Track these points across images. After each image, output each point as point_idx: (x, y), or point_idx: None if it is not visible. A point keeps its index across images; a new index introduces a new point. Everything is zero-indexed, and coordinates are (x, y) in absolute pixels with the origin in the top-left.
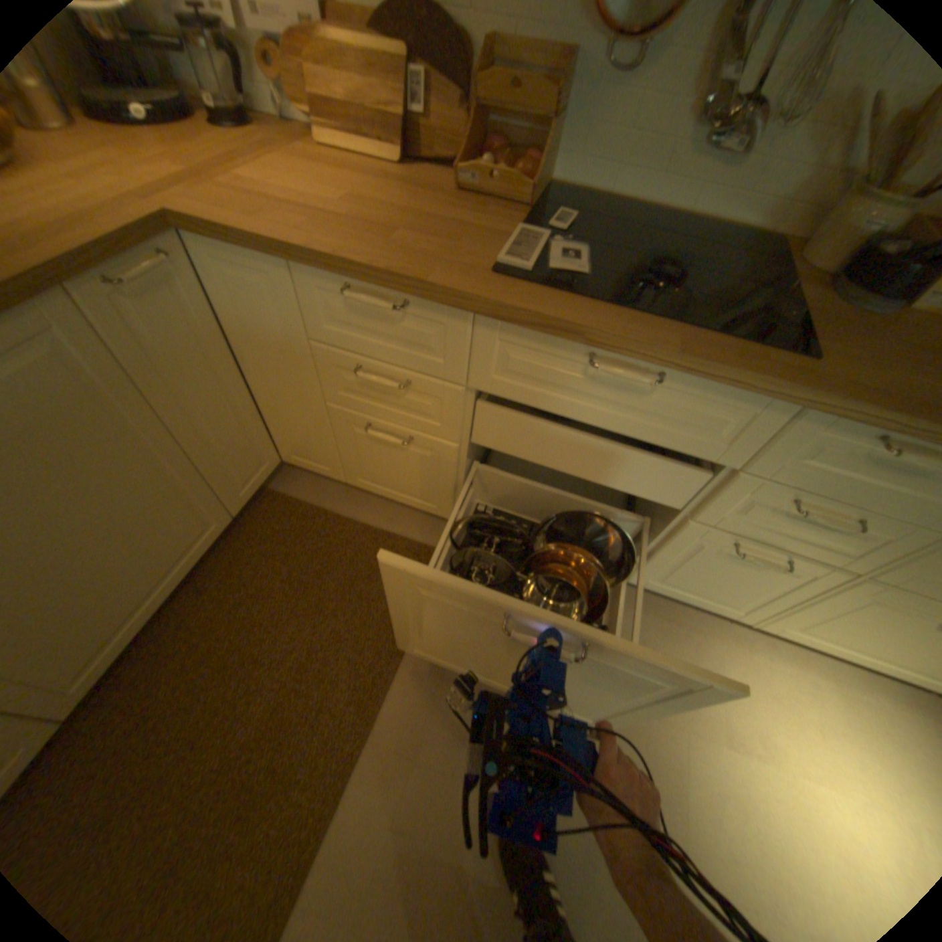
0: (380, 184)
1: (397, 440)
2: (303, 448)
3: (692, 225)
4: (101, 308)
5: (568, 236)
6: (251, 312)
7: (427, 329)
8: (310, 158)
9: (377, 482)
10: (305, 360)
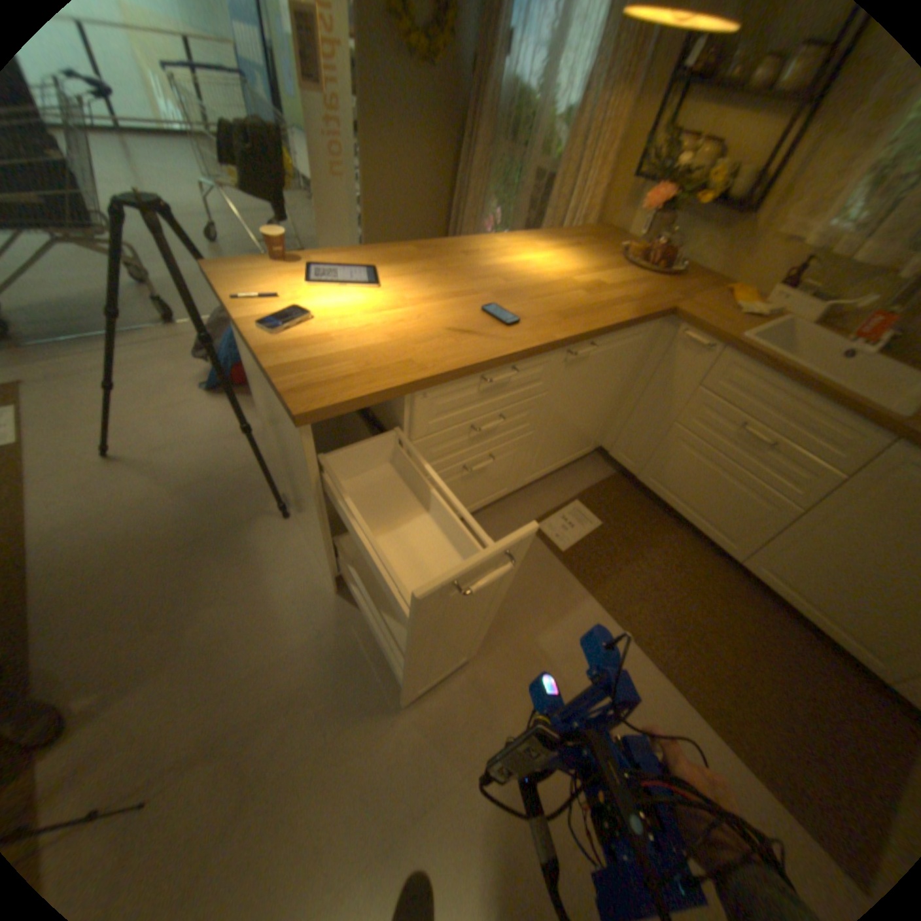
0: None
1: None
2: None
3: None
4: None
5: None
6: None
7: None
8: None
9: None
10: None
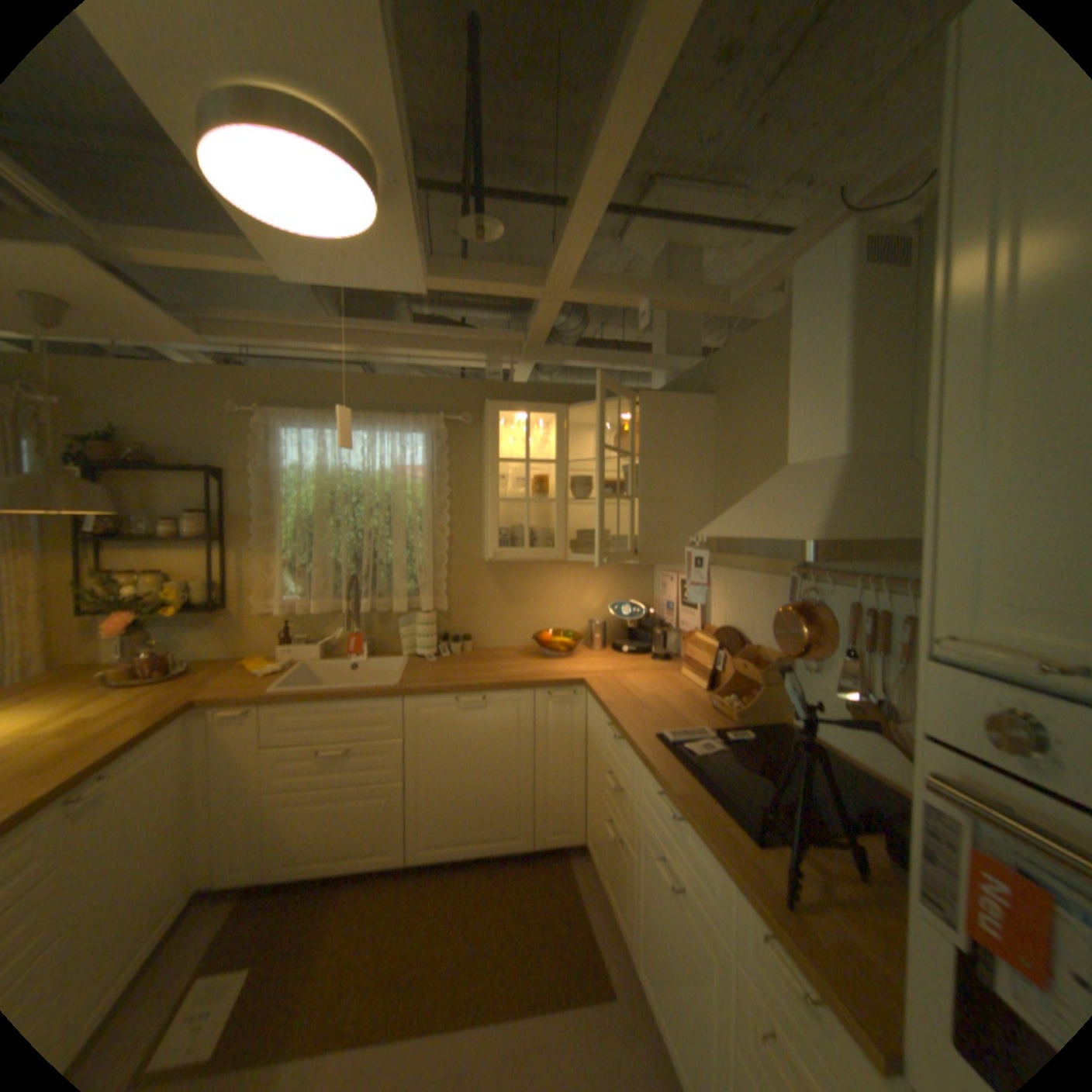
0: (679, 696)
1: (612, 838)
2: (593, 837)
3: (873, 787)
4: (541, 703)
5: (730, 745)
6: (593, 731)
7: (627, 758)
8: (668, 680)
9: (611, 890)
10: (601, 764)
